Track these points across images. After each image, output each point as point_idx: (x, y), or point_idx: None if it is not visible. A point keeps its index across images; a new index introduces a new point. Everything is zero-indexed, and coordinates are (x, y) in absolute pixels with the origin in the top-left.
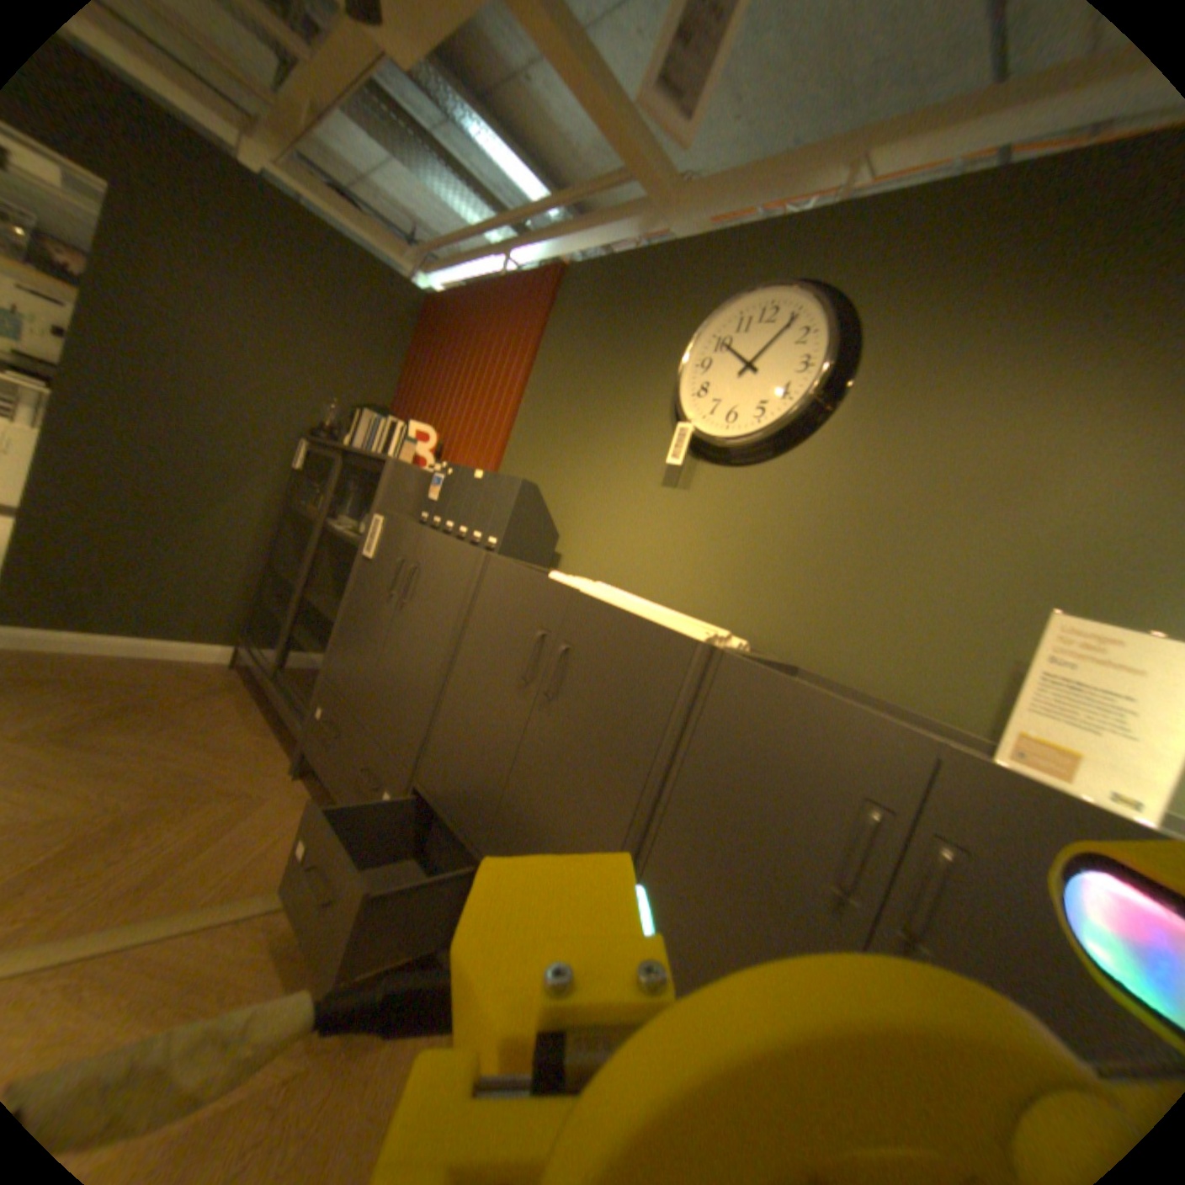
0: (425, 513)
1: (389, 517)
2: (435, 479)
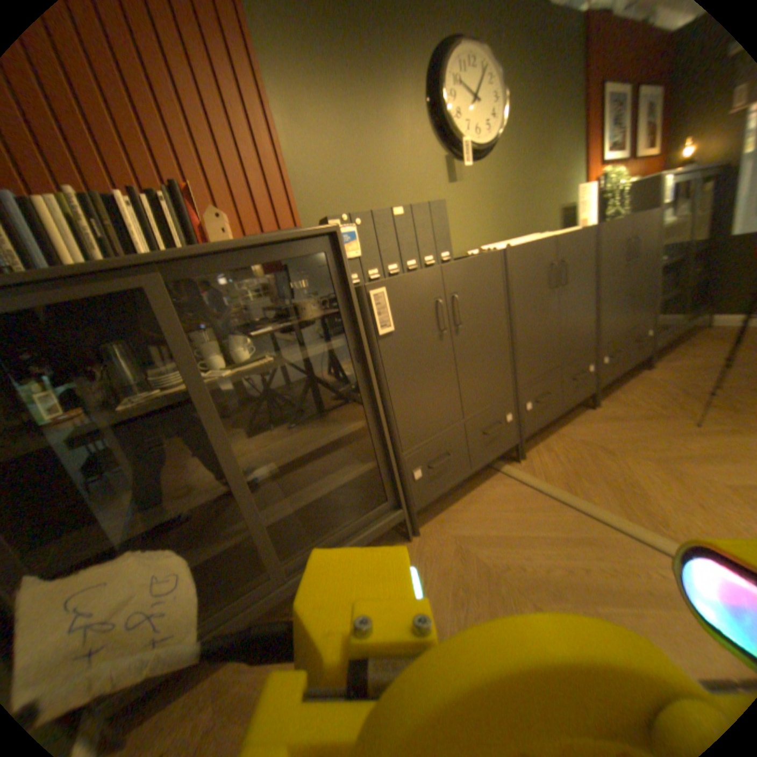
0: (352, 276)
1: (389, 284)
2: (343, 237)
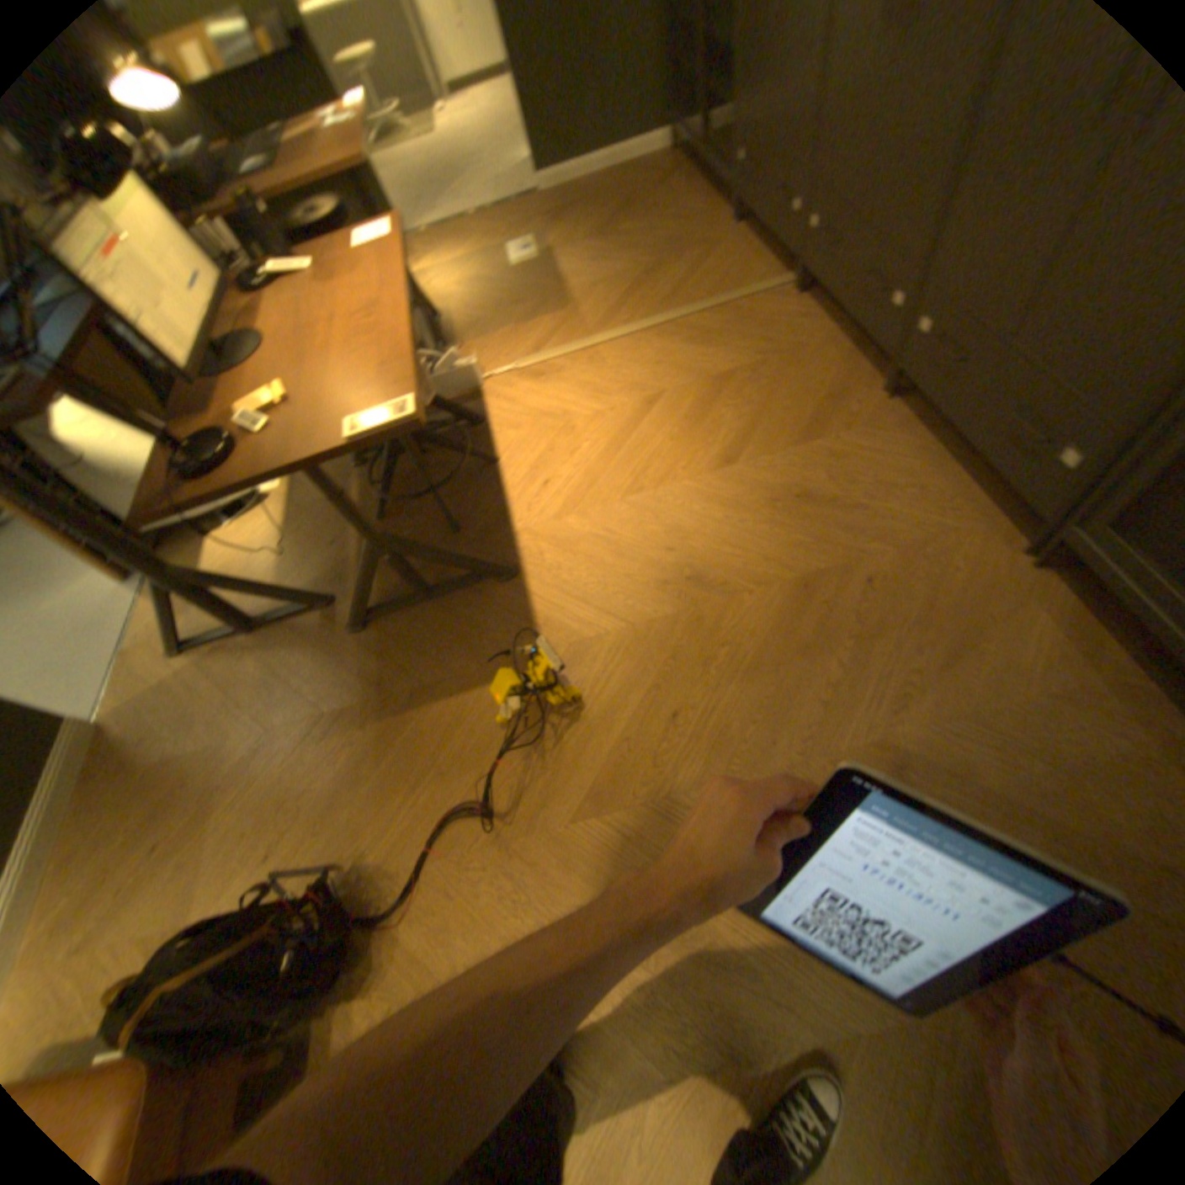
0: None
1: None
2: None
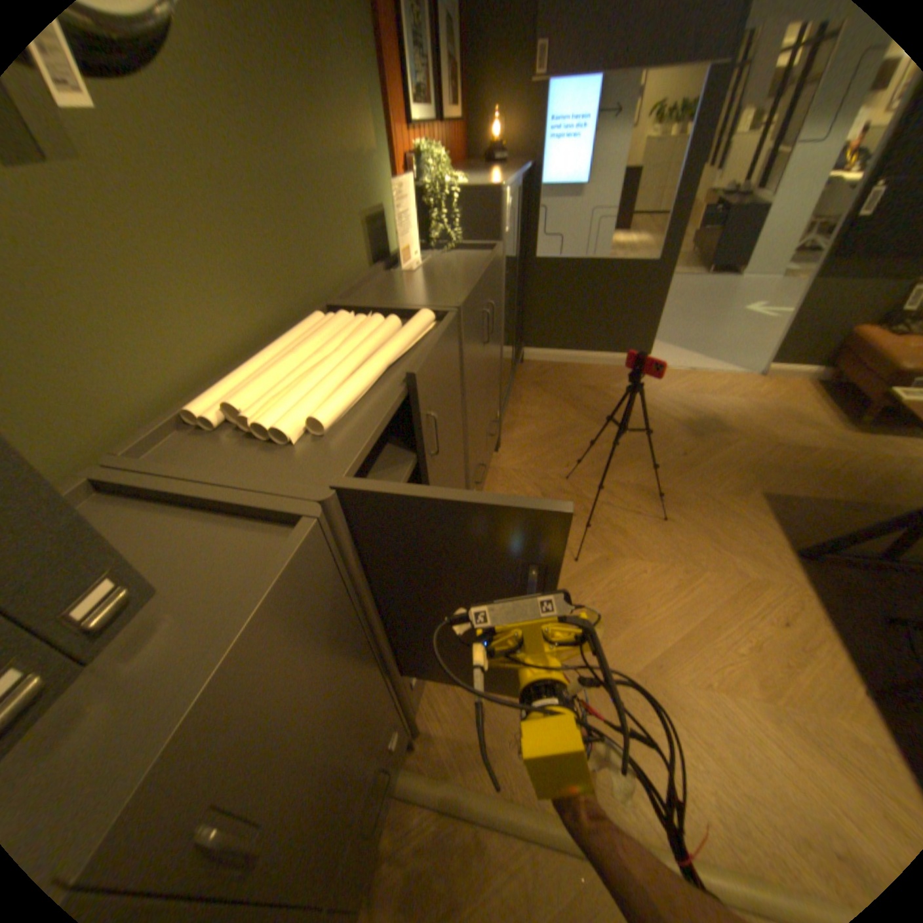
0: None
1: None
2: None
